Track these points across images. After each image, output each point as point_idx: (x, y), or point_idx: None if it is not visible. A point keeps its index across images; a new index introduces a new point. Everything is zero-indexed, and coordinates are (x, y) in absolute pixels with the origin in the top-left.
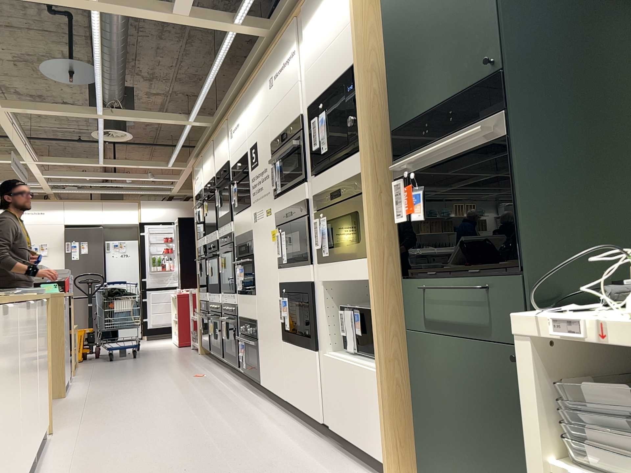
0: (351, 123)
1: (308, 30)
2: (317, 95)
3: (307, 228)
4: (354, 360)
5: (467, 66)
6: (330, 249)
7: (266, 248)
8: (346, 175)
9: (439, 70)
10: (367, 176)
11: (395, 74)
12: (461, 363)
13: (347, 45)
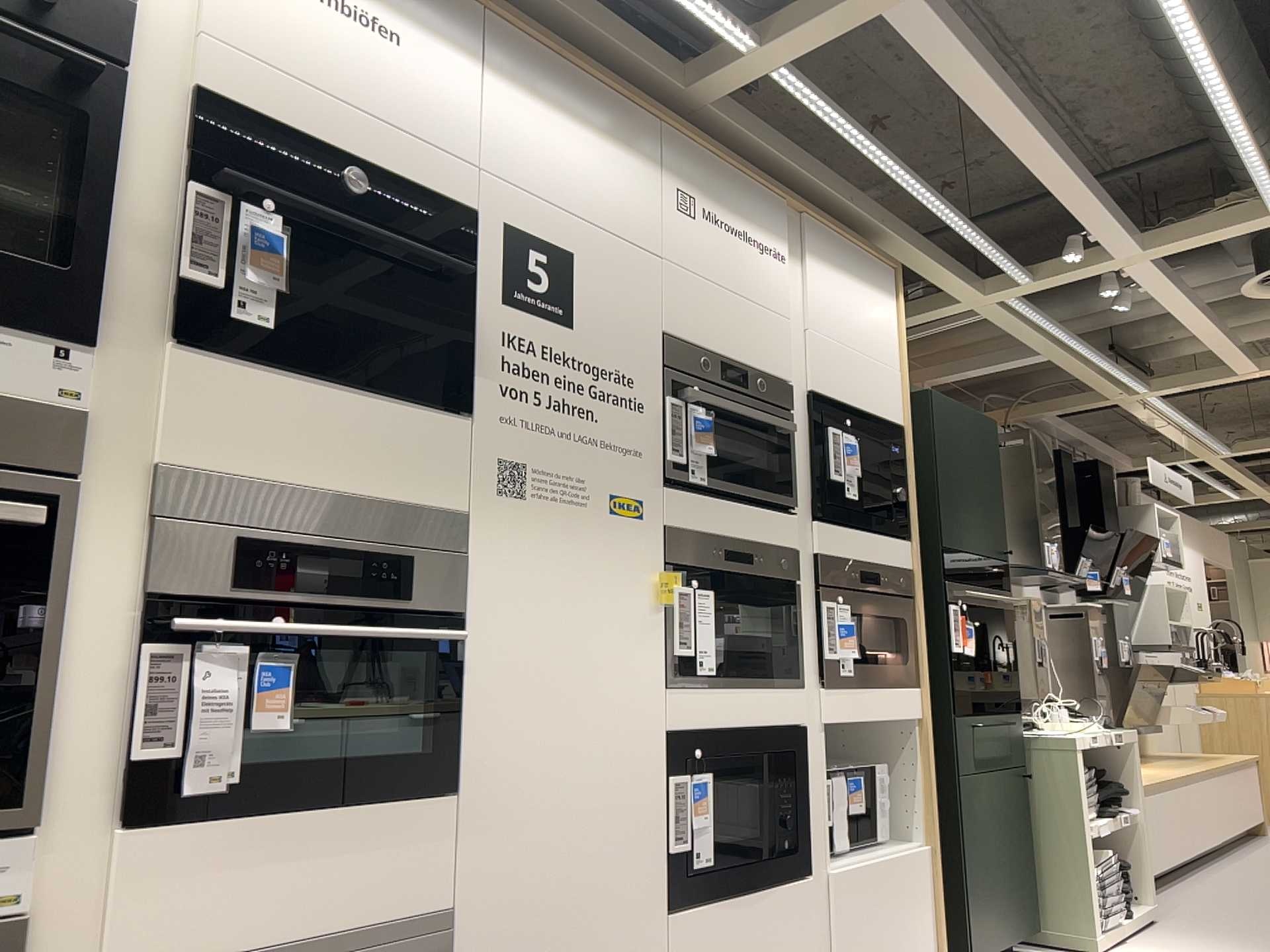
0: (900, 497)
1: (820, 273)
2: (835, 394)
3: (797, 608)
4: (867, 856)
5: (989, 539)
6: (855, 663)
7: (595, 613)
8: (884, 557)
9: (974, 524)
10: (914, 577)
11: (942, 489)
12: (991, 794)
13: (890, 390)
